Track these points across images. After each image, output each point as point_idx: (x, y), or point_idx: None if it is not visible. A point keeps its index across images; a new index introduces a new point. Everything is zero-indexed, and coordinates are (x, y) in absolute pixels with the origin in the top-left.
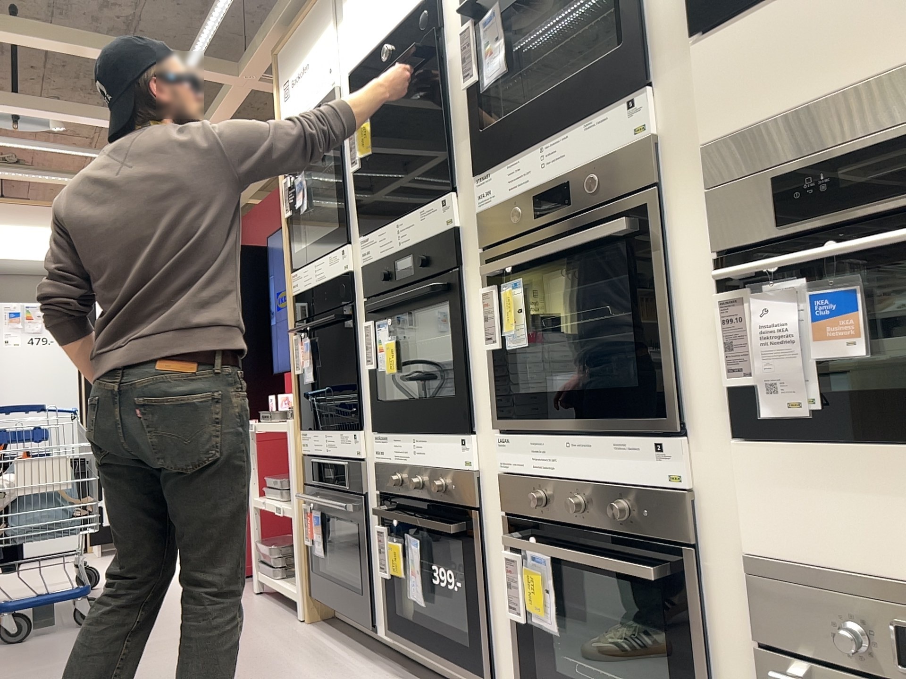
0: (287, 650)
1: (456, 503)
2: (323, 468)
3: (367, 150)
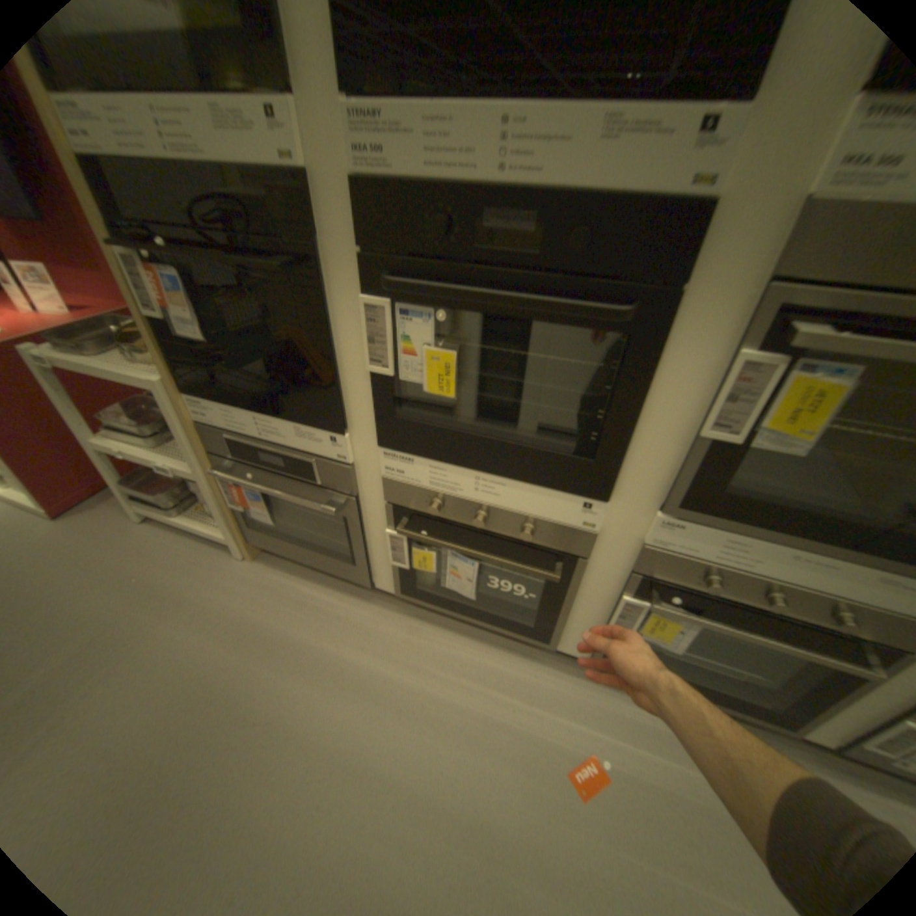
0: (267, 615)
1: (550, 546)
2: (257, 451)
3: None
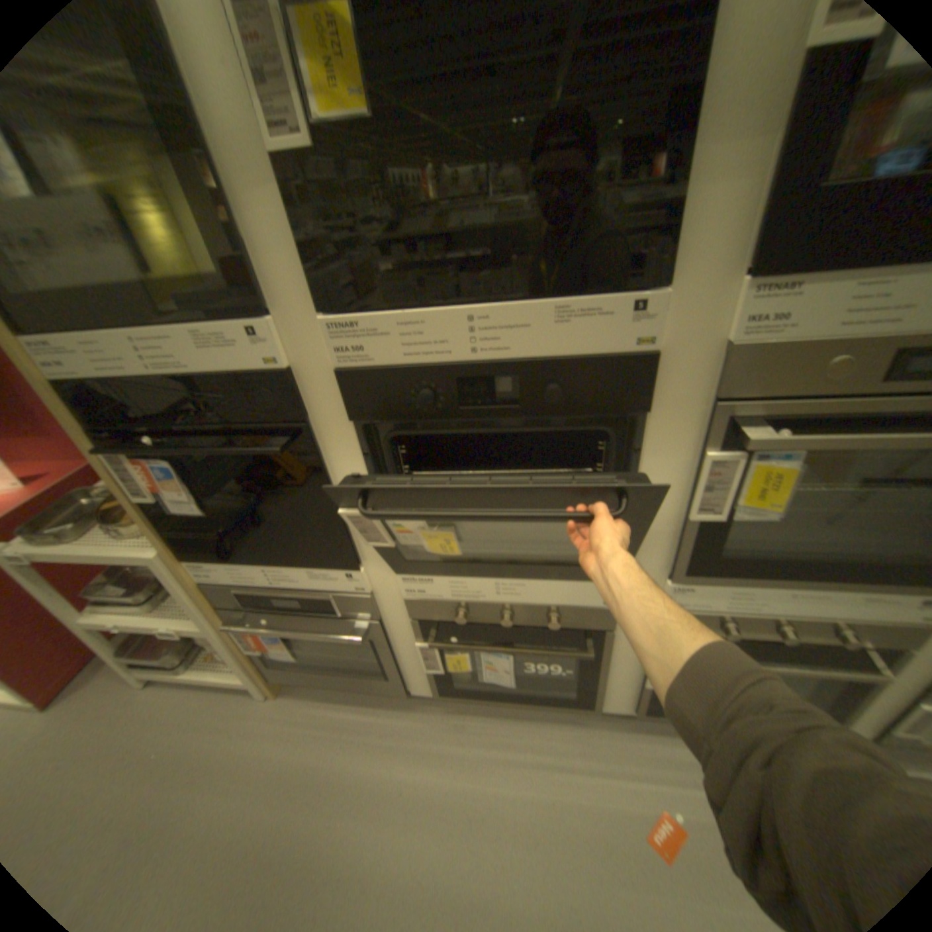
0: (305, 756)
1: (577, 628)
2: (268, 599)
3: (352, 100)
